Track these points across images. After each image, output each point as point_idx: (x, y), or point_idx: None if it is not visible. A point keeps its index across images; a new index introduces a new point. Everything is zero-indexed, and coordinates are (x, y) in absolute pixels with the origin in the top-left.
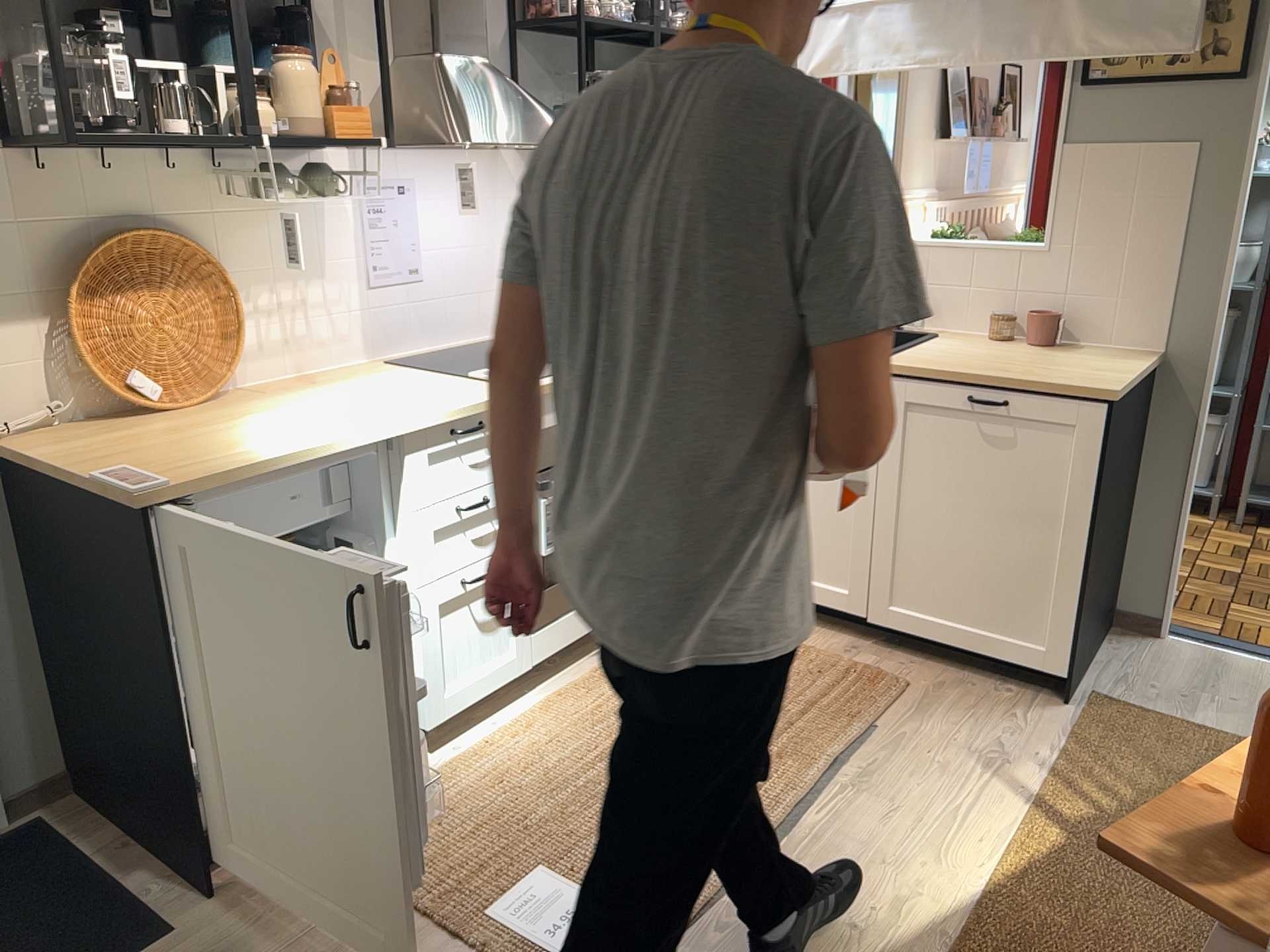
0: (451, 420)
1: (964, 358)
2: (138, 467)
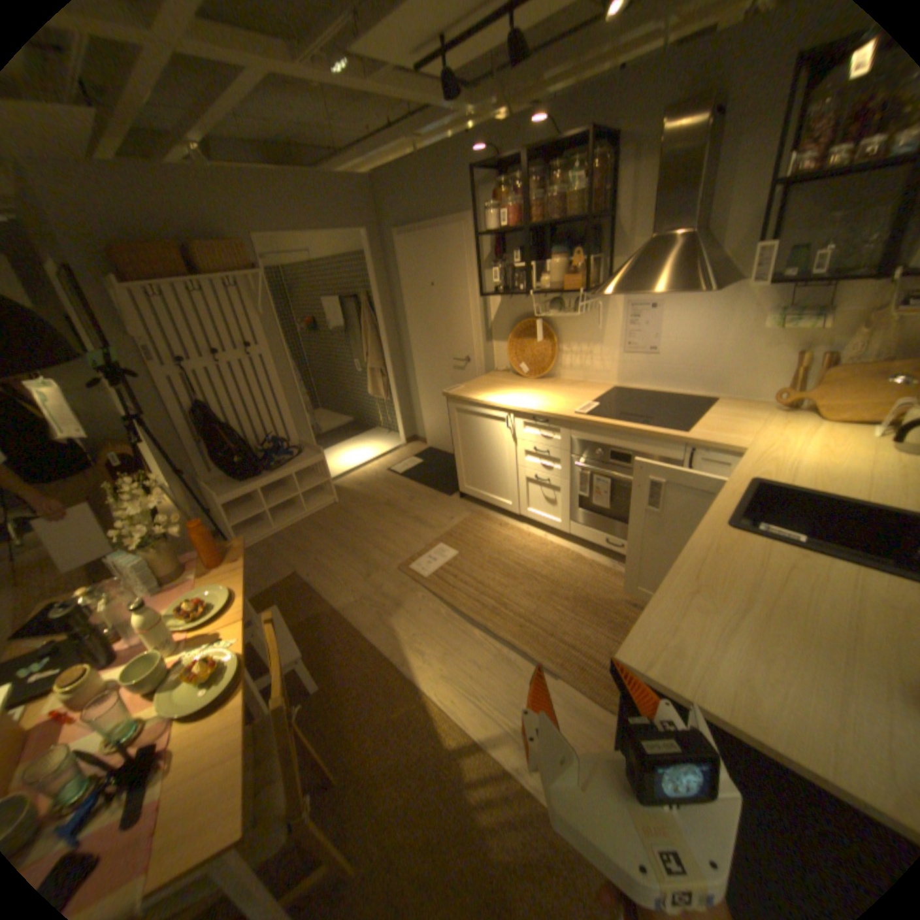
0: (531, 413)
1: (765, 578)
2: (465, 387)
